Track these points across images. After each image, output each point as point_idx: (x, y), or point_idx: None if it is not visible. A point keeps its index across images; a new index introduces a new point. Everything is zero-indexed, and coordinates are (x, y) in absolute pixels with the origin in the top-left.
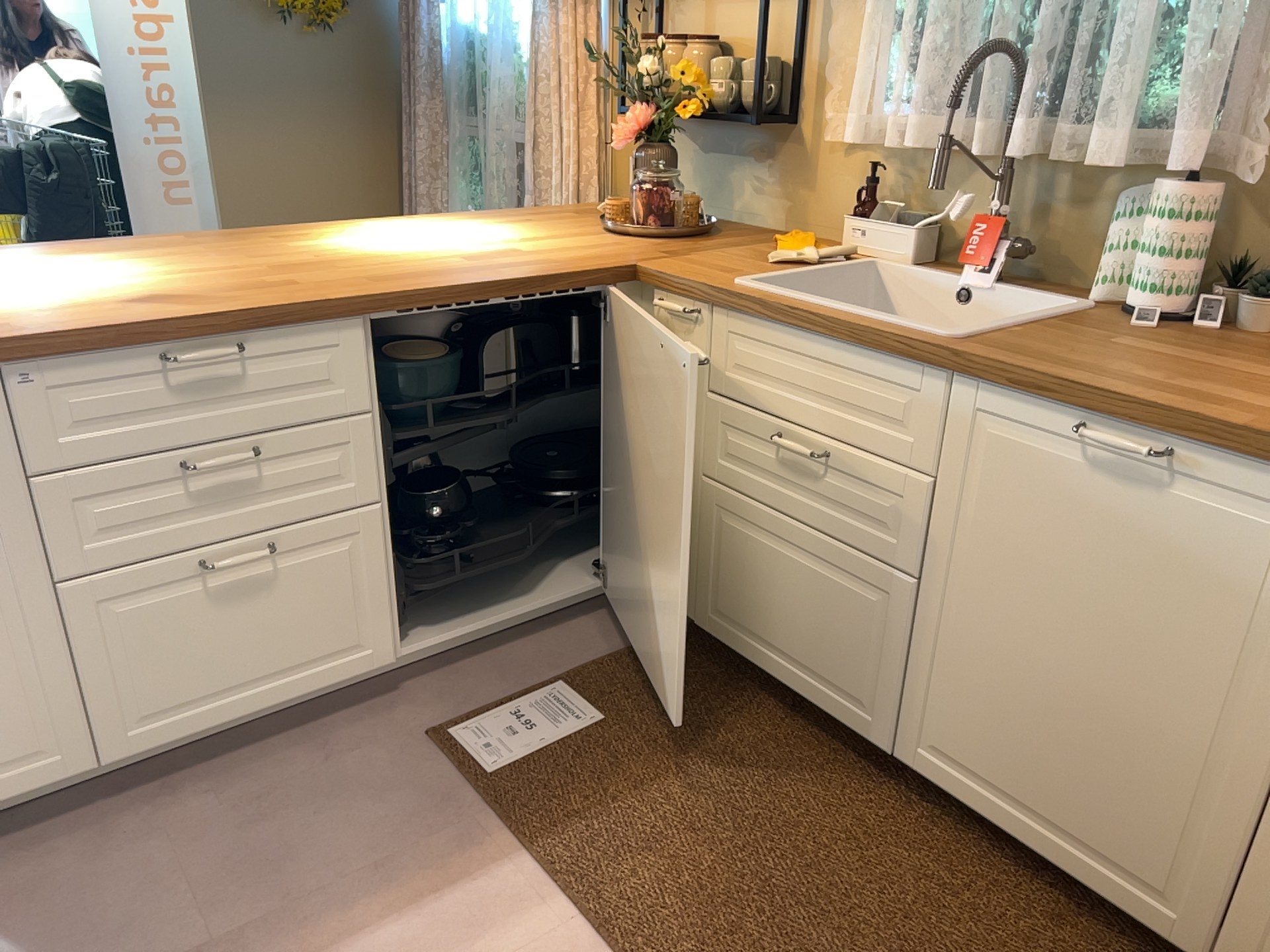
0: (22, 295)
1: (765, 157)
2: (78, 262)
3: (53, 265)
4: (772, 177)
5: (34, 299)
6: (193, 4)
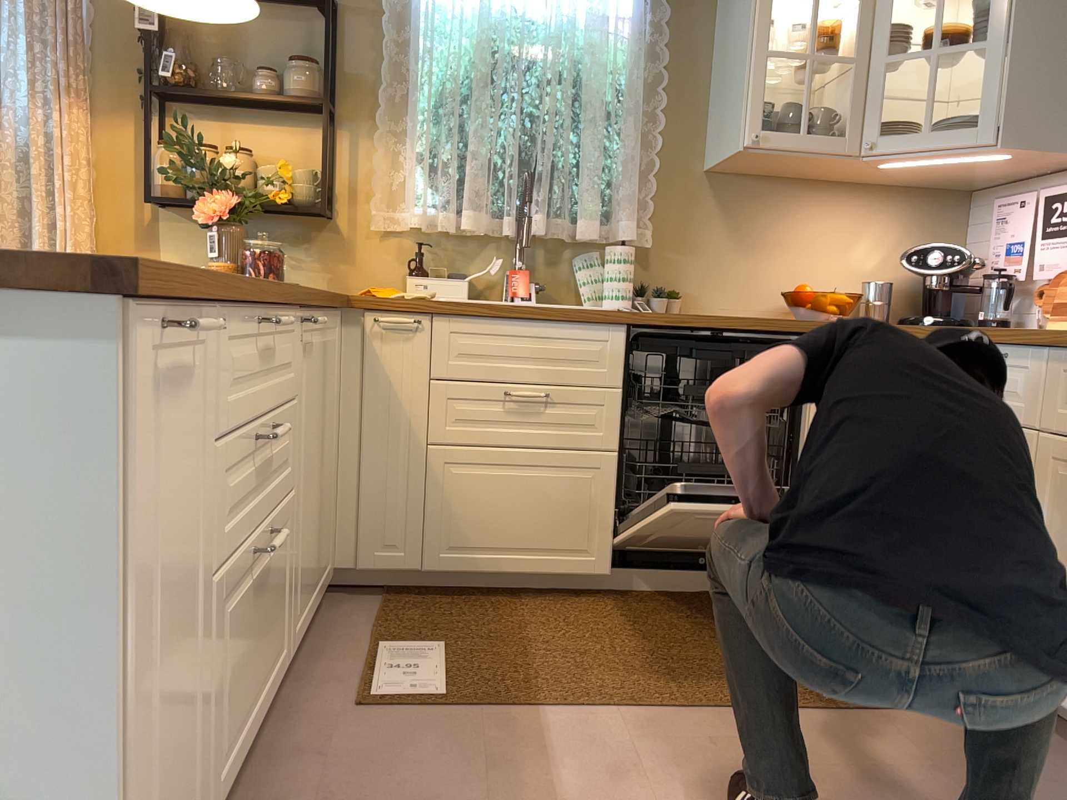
0: None
1: (304, 241)
2: None
3: None
4: (313, 255)
5: None
6: None
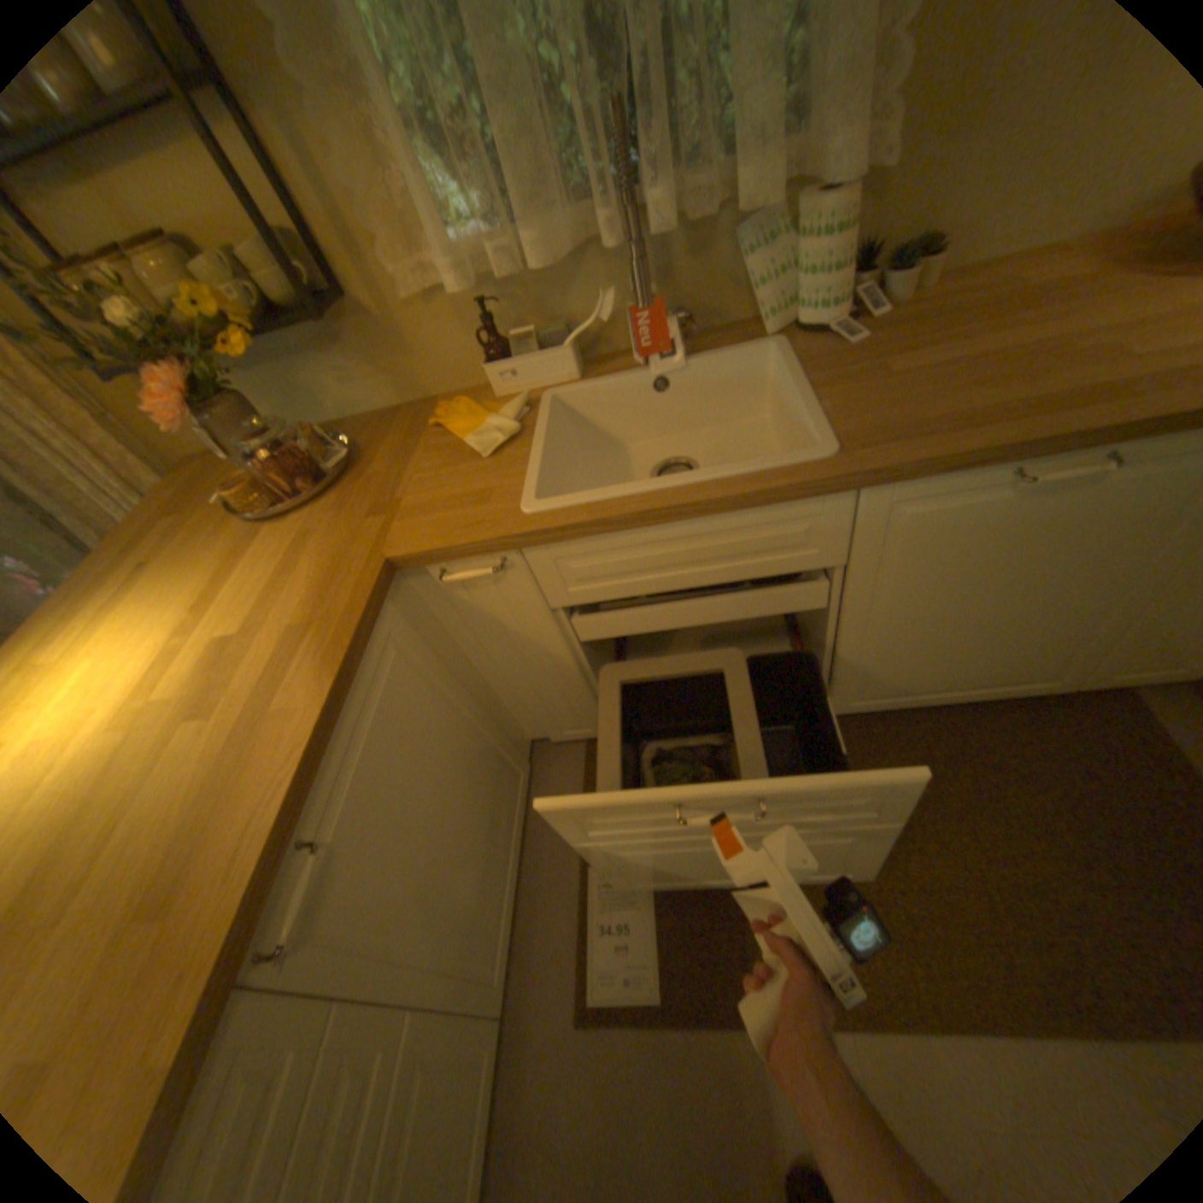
0: None
1: (327, 341)
2: None
3: None
4: (351, 357)
5: None
6: None
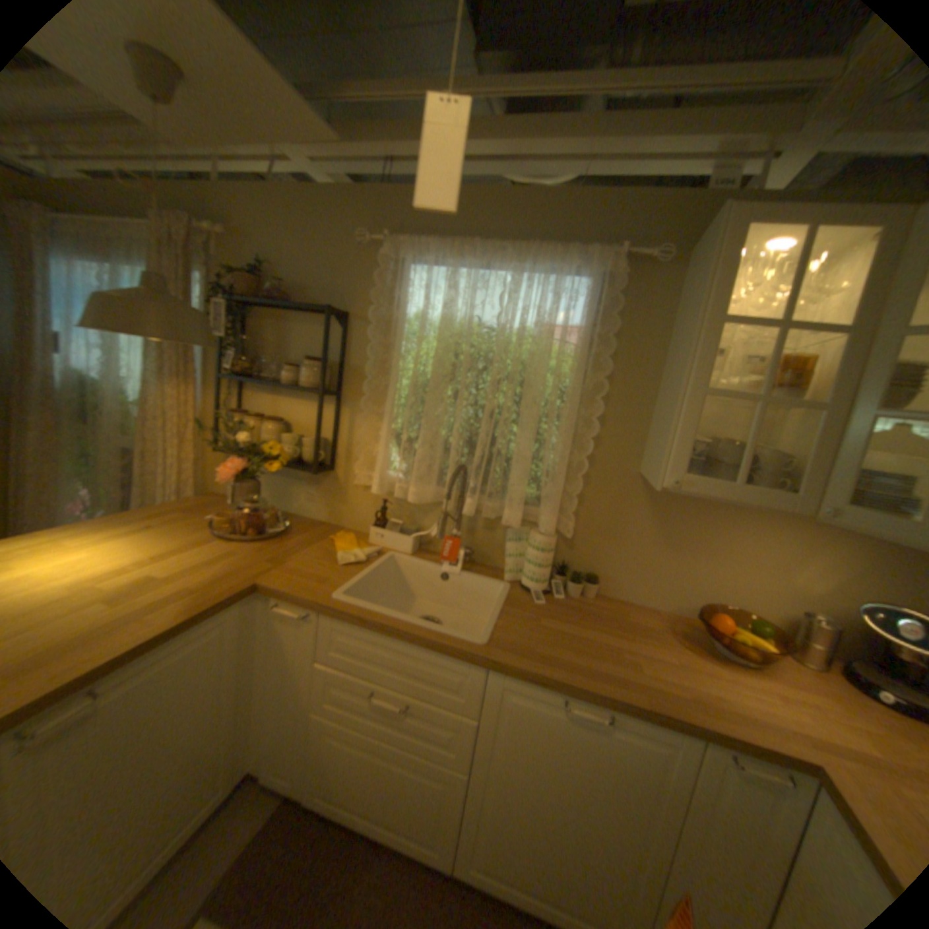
0: None
1: (313, 482)
2: None
3: None
4: (318, 493)
5: None
6: None
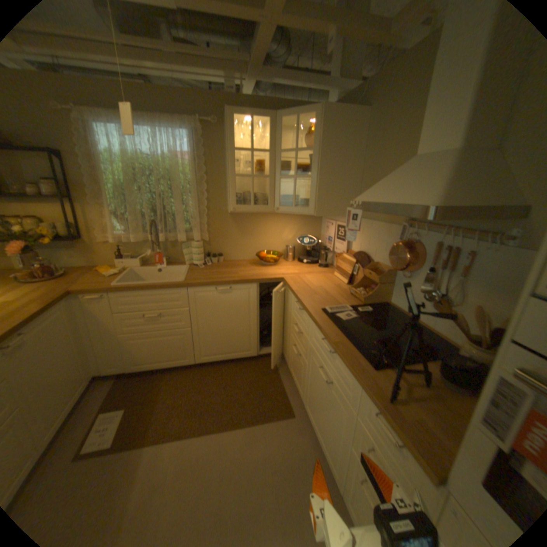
0: None
1: (70, 247)
2: None
3: None
4: (75, 252)
5: None
6: None
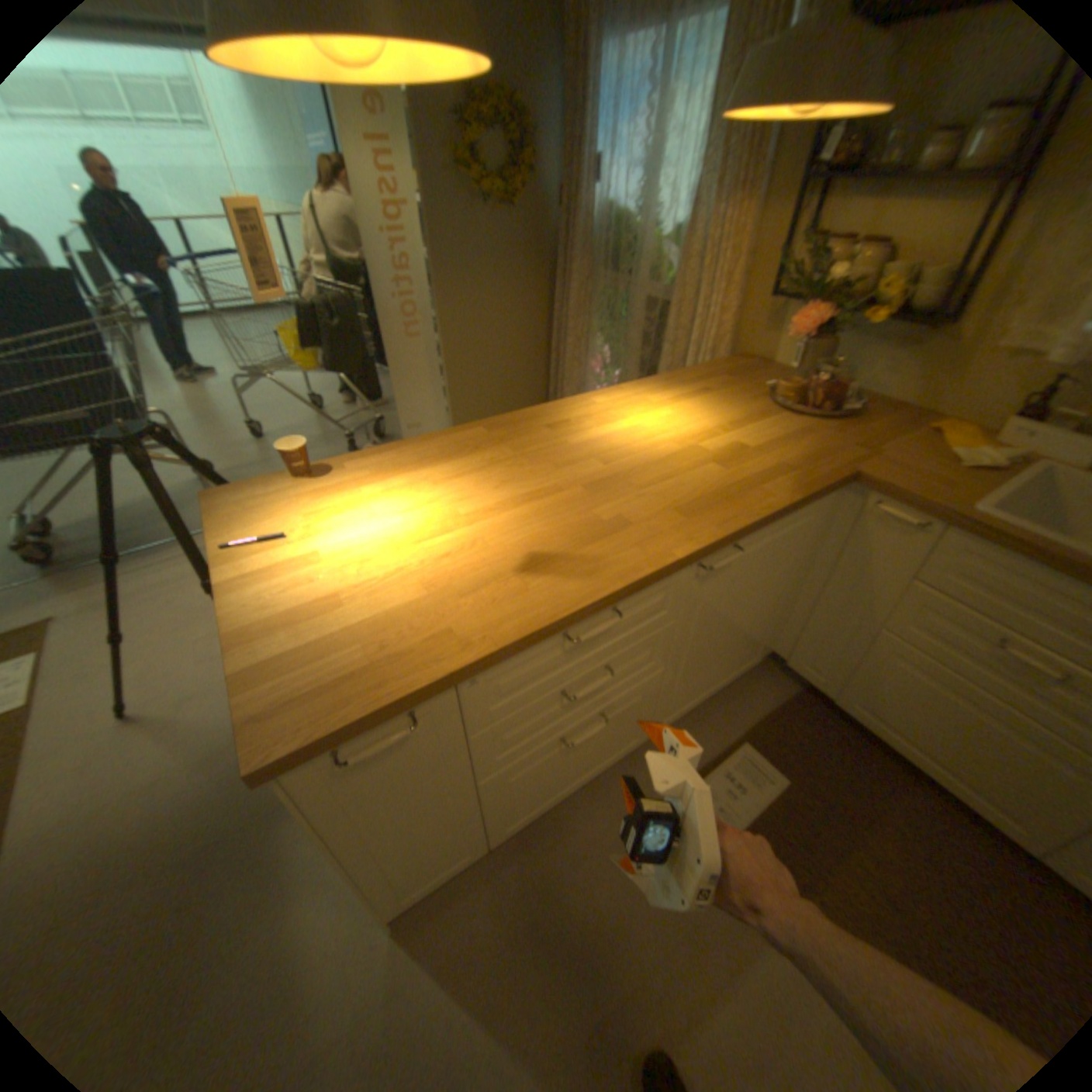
0: (422, 552)
1: (910, 342)
2: (429, 479)
3: (414, 486)
4: (914, 359)
5: (436, 562)
6: (419, 190)
